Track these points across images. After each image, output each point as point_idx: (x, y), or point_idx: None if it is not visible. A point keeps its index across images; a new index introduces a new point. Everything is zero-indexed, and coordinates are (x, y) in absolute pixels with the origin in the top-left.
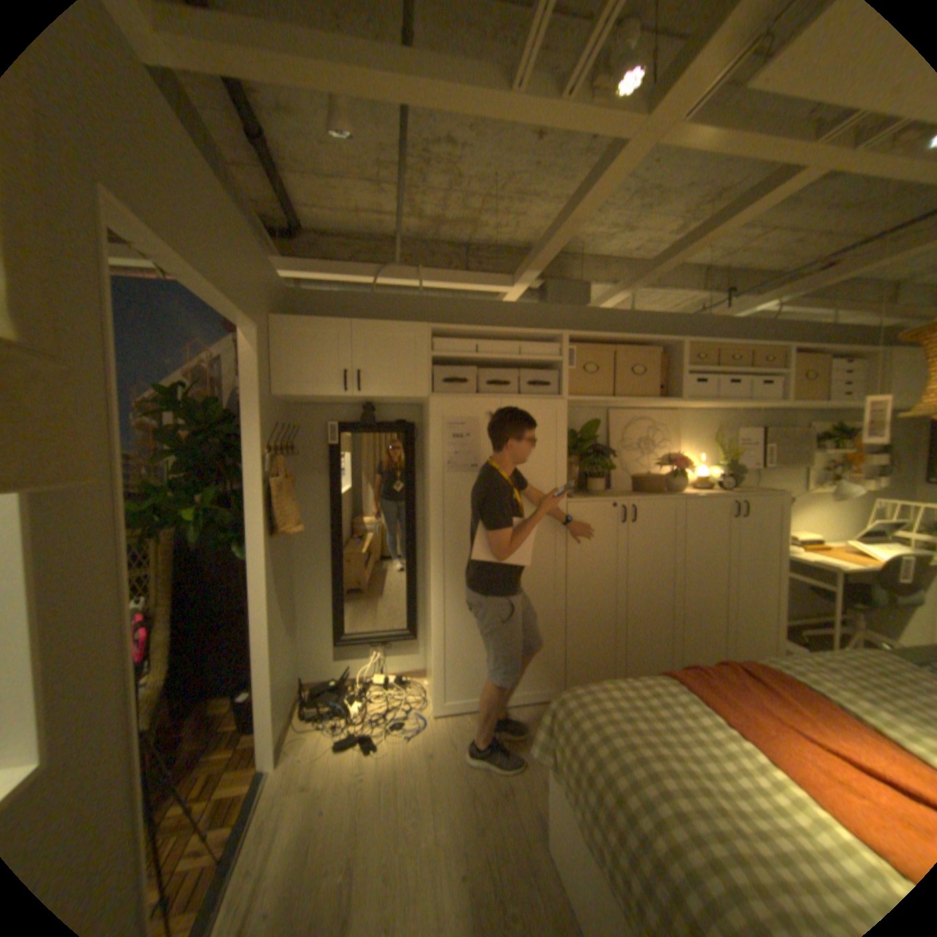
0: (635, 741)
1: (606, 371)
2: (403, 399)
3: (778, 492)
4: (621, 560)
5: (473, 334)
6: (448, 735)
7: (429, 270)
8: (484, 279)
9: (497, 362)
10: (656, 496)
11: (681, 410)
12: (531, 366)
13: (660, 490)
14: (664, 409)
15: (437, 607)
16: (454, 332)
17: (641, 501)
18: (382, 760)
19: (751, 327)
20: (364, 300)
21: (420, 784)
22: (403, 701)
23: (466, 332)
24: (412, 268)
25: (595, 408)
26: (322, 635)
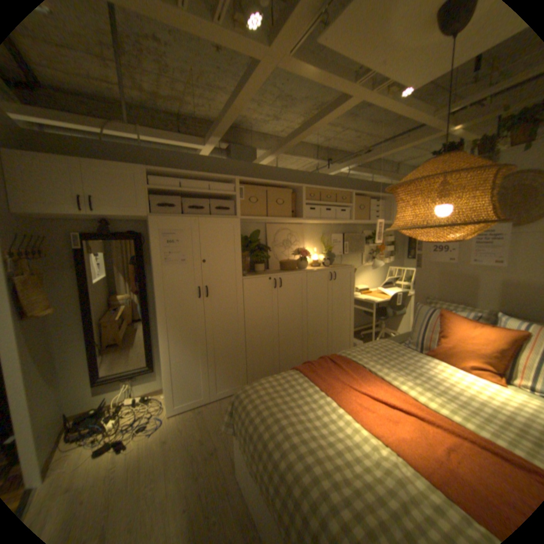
0: (273, 410)
1: (263, 201)
2: (128, 216)
3: (348, 266)
4: (274, 308)
5: (177, 174)
6: (176, 426)
7: (144, 128)
8: (185, 138)
9: (195, 194)
10: (291, 272)
11: (304, 224)
12: (218, 197)
13: (293, 268)
14: (295, 223)
15: (163, 350)
16: (163, 172)
17: (283, 275)
18: (129, 453)
19: (336, 180)
20: (93, 144)
21: (156, 461)
22: (145, 411)
23: (172, 173)
24: (131, 125)
25: (258, 222)
26: (81, 381)
